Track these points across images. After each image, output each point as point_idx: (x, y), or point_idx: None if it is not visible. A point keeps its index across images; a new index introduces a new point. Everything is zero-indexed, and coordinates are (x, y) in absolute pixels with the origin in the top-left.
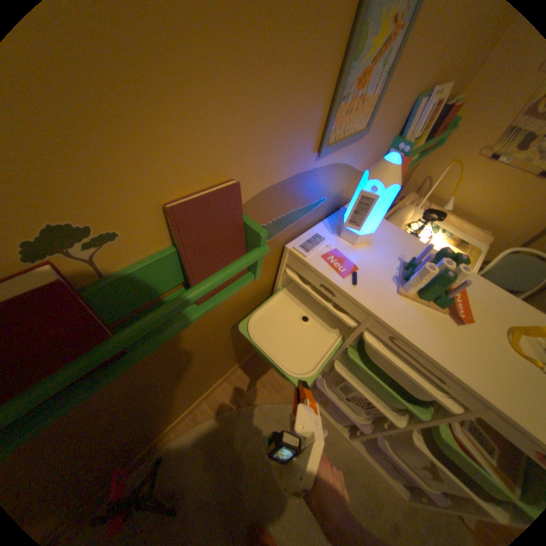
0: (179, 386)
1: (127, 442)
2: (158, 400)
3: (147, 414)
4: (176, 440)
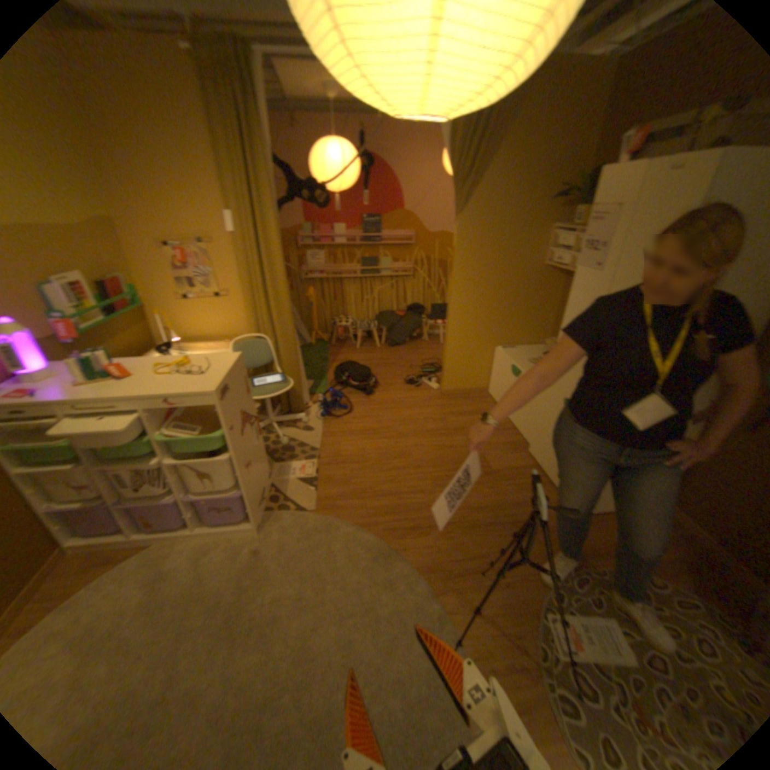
0: None
1: None
2: None
3: None
4: None
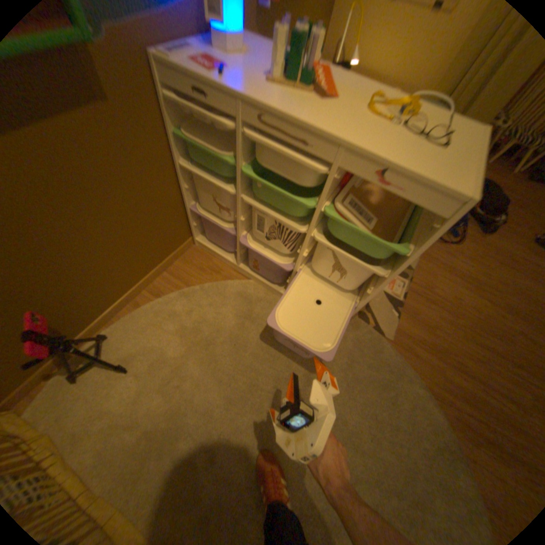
0: (88, 243)
1: (46, 300)
2: (61, 248)
3: (56, 266)
4: (119, 322)
